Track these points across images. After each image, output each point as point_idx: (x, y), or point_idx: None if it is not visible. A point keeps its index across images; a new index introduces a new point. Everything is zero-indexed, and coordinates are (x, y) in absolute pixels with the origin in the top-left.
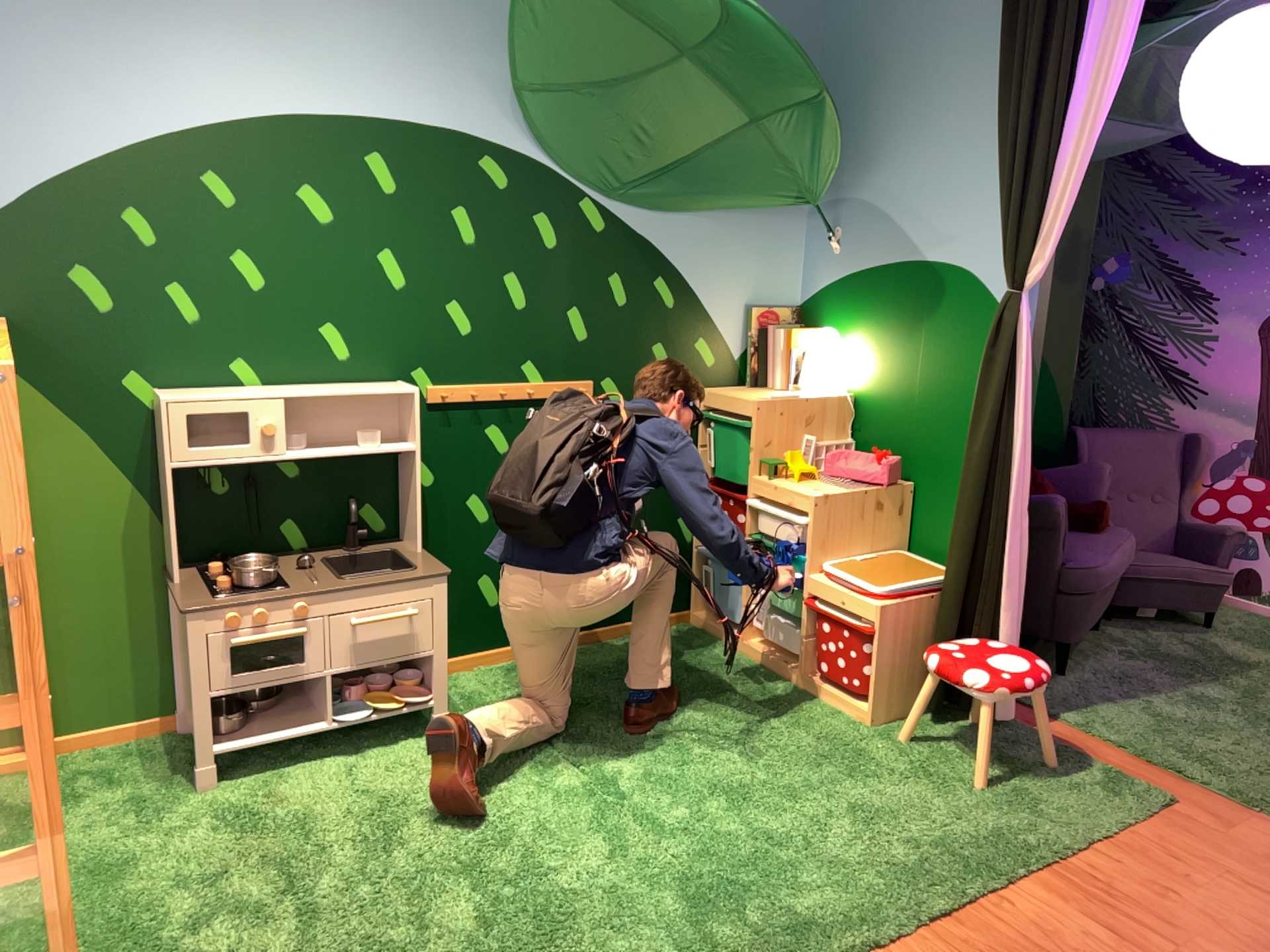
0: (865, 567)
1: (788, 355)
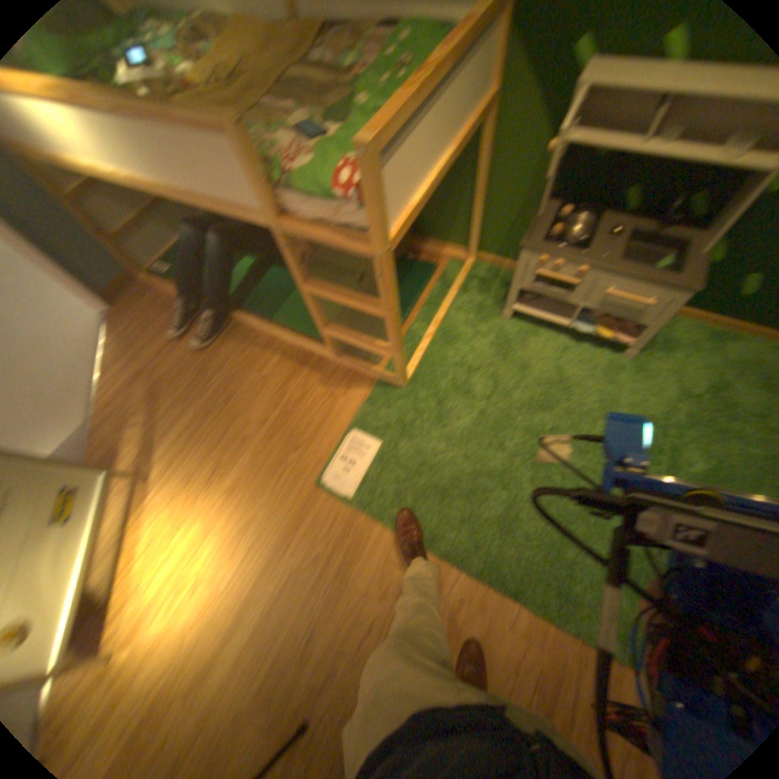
0: None
1: None
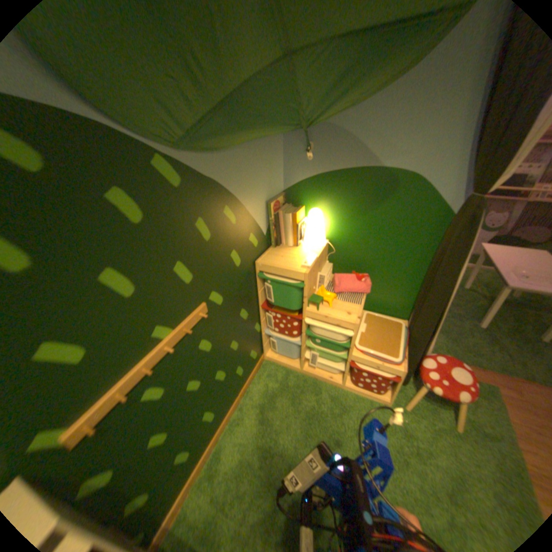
0: (374, 337)
1: (299, 227)
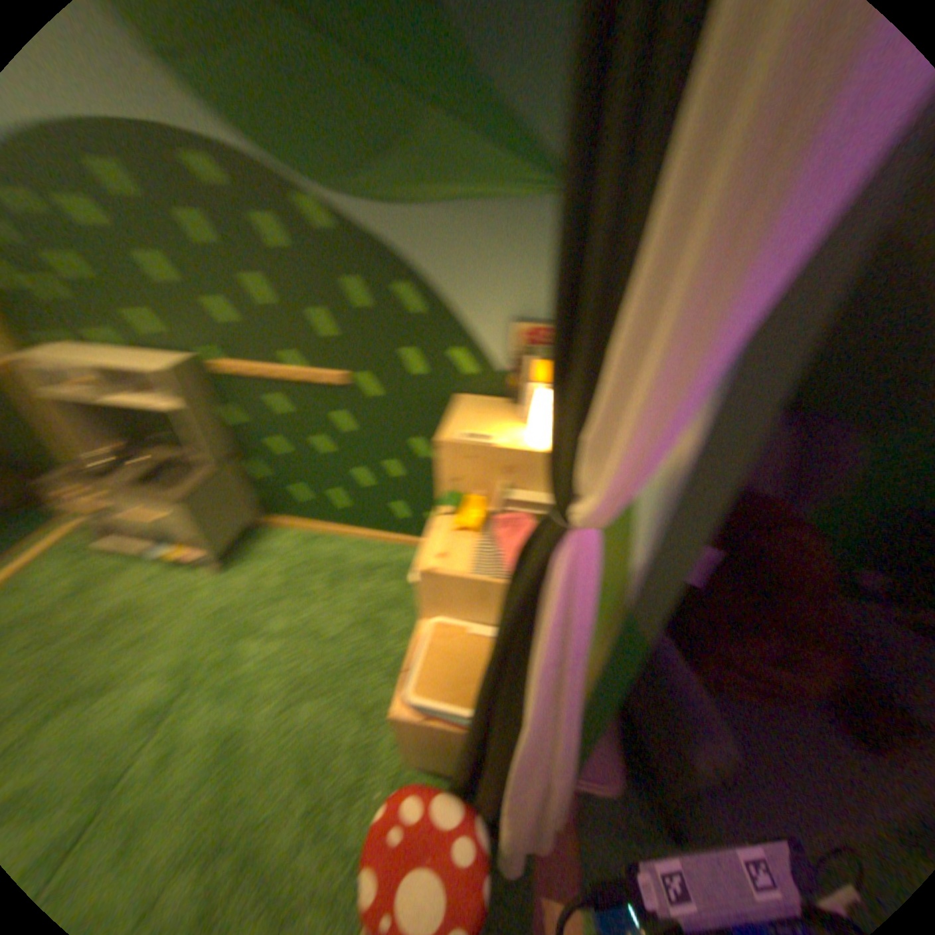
0: (458, 657)
1: (529, 389)
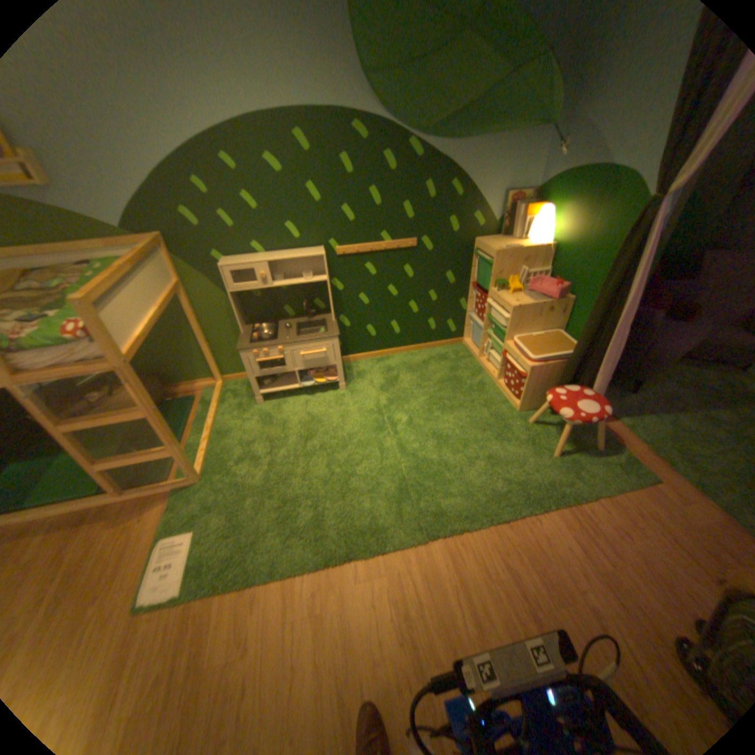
0: (537, 343)
1: (525, 220)
